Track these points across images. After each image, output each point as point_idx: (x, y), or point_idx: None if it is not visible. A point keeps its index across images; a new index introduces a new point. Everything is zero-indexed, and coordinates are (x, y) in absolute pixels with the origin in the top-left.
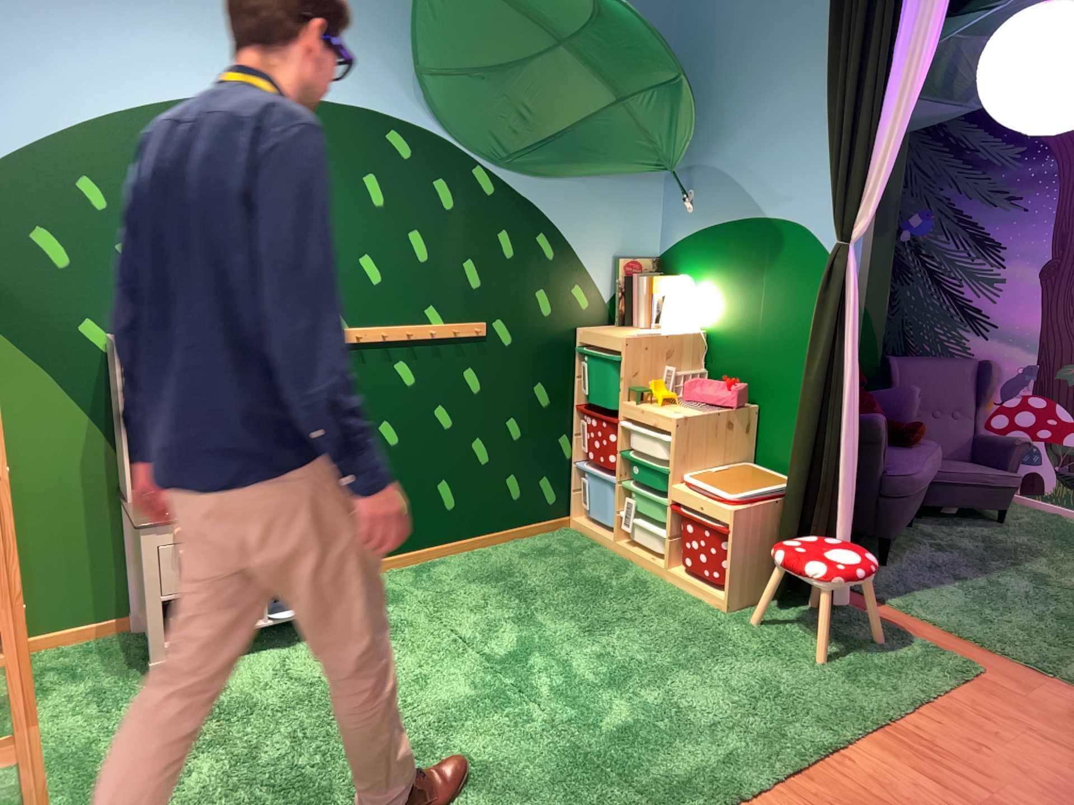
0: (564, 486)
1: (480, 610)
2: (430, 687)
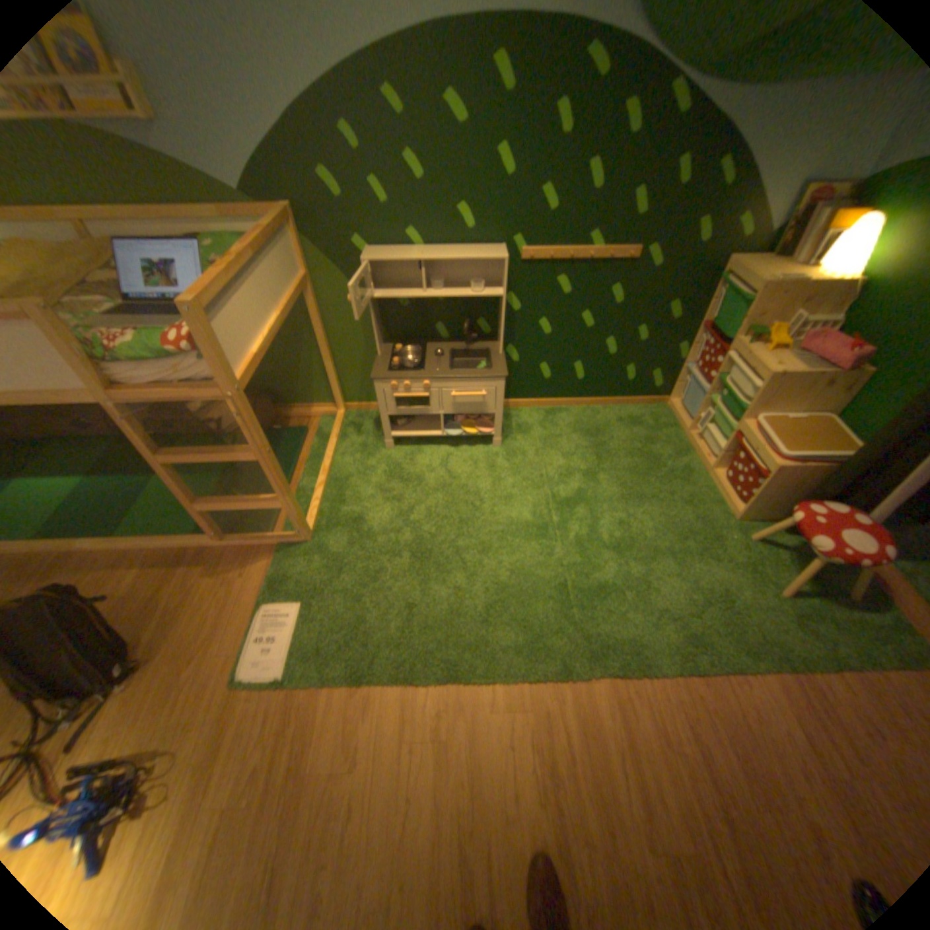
0: (671, 377)
1: (568, 457)
2: (509, 506)
